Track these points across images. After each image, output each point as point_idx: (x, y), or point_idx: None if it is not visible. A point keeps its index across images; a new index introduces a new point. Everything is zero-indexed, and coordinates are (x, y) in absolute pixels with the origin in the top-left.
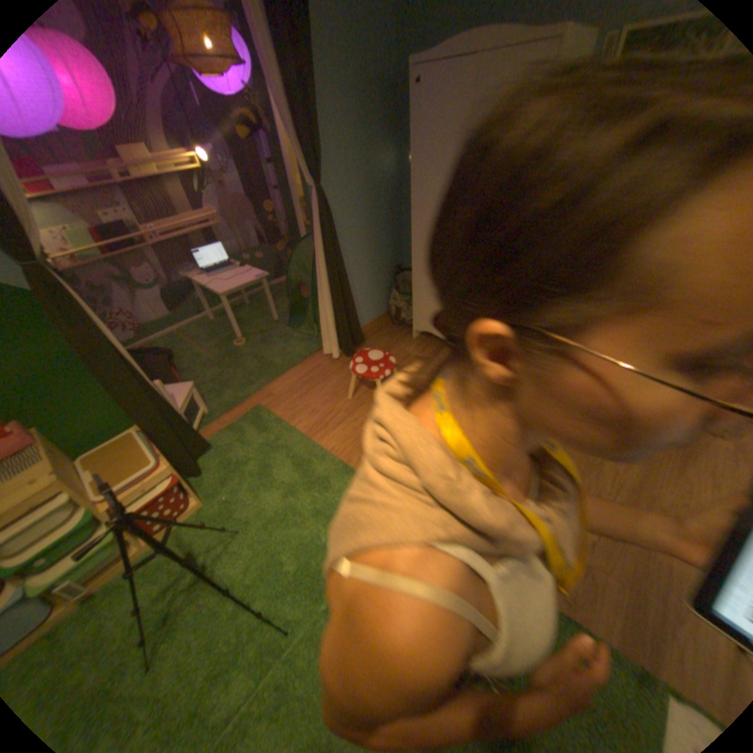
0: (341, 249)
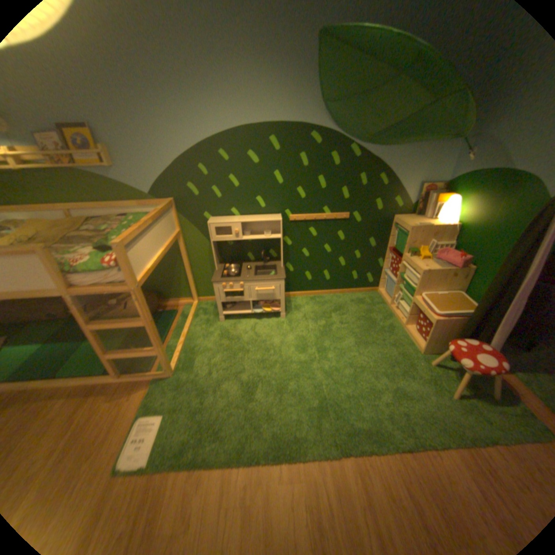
0: None
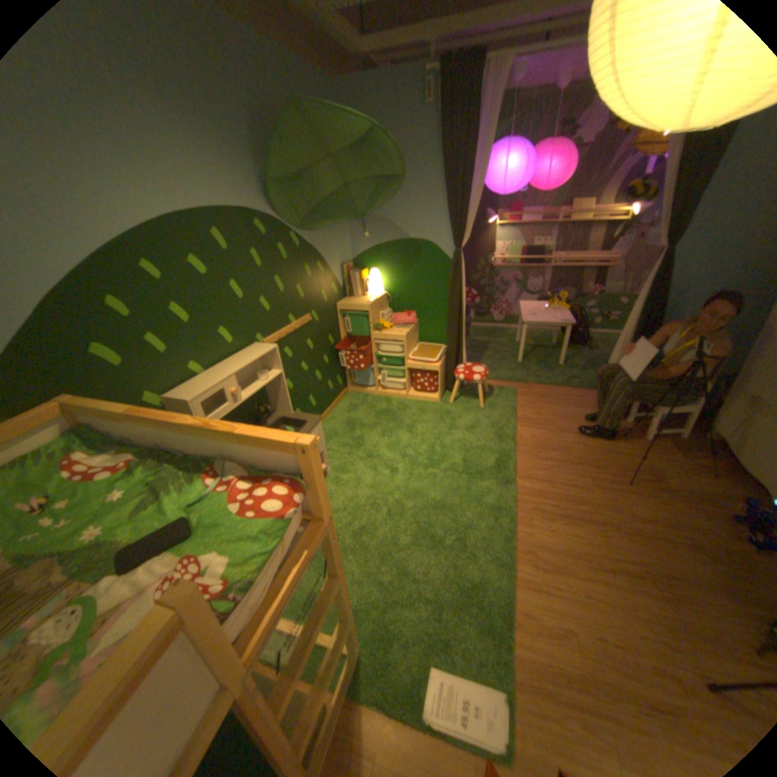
0: (675, 312)
